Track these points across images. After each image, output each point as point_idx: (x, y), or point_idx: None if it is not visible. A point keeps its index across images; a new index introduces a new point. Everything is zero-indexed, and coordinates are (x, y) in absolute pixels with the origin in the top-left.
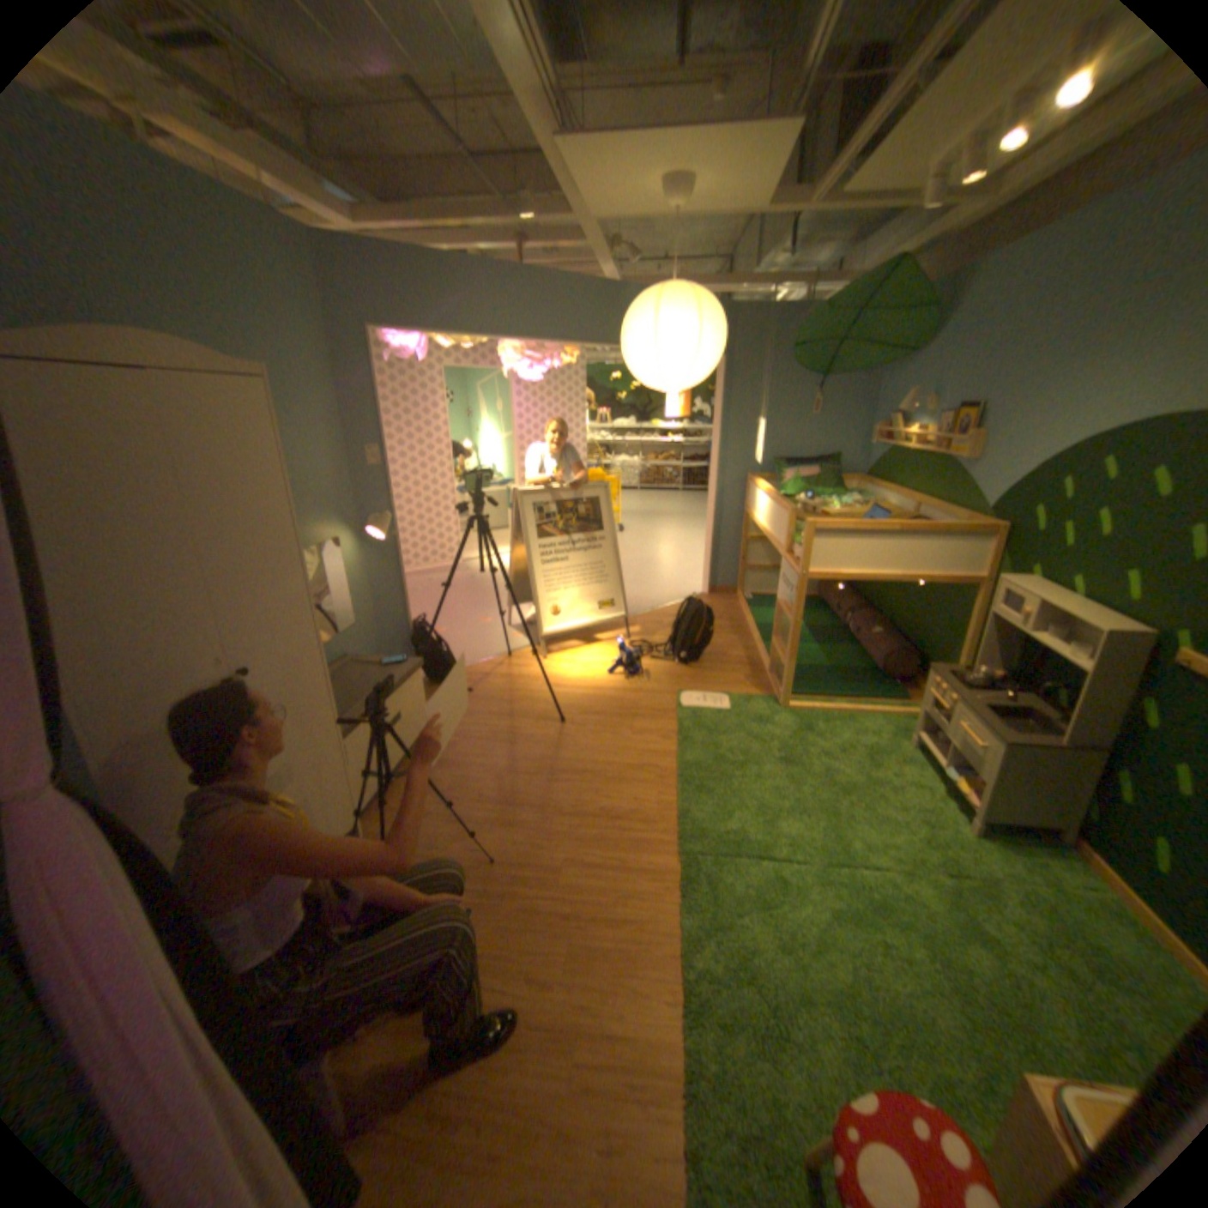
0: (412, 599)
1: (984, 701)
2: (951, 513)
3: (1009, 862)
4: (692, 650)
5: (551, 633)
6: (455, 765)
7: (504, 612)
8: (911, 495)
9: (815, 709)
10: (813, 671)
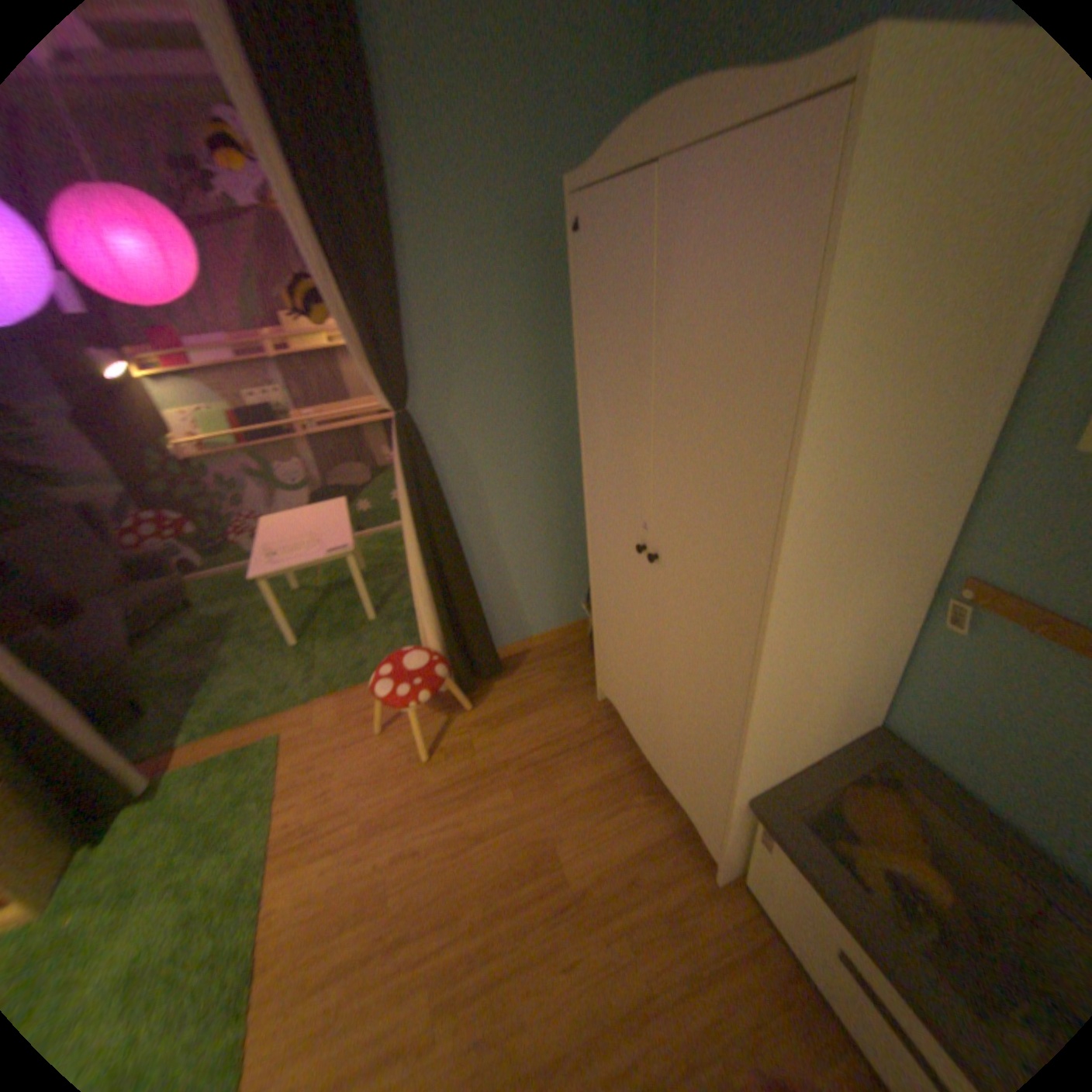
0: None
1: None
2: None
3: None
4: None
5: None
6: None
7: None
8: None
9: None
10: None
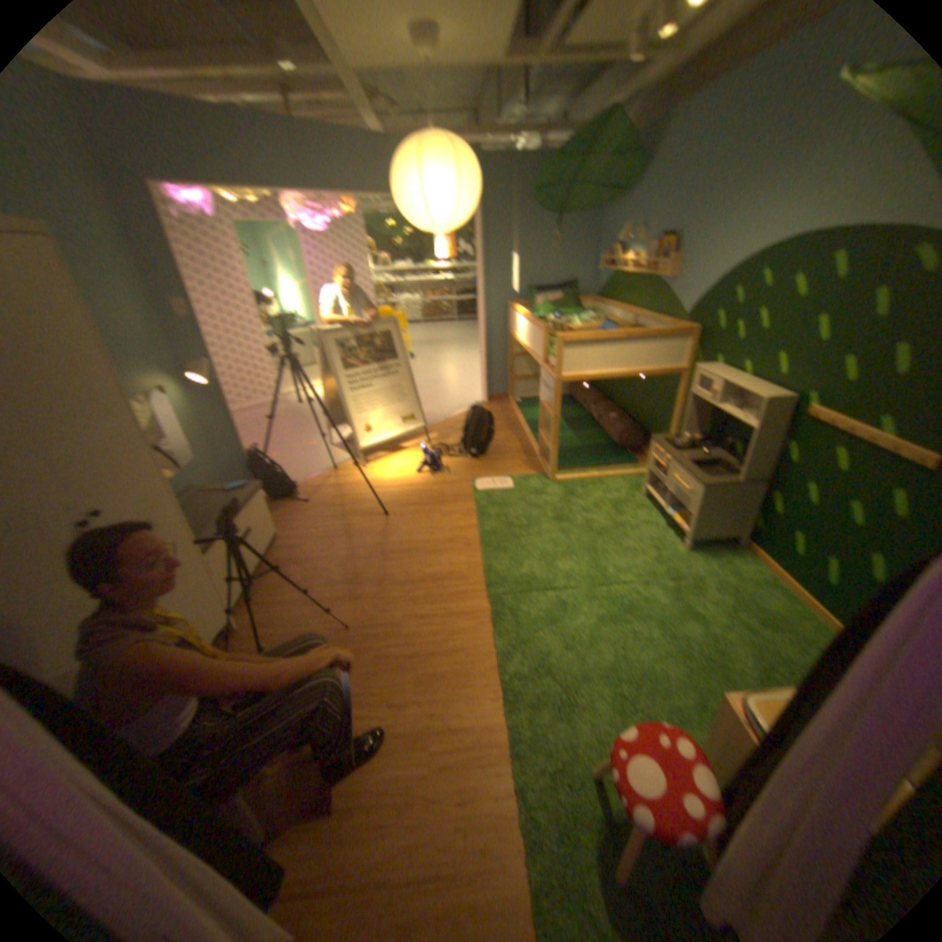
0: (244, 433)
1: (689, 458)
2: (660, 322)
3: (708, 564)
4: (481, 448)
5: (368, 448)
6: (305, 562)
7: (326, 435)
8: (631, 310)
9: (574, 480)
10: (571, 452)
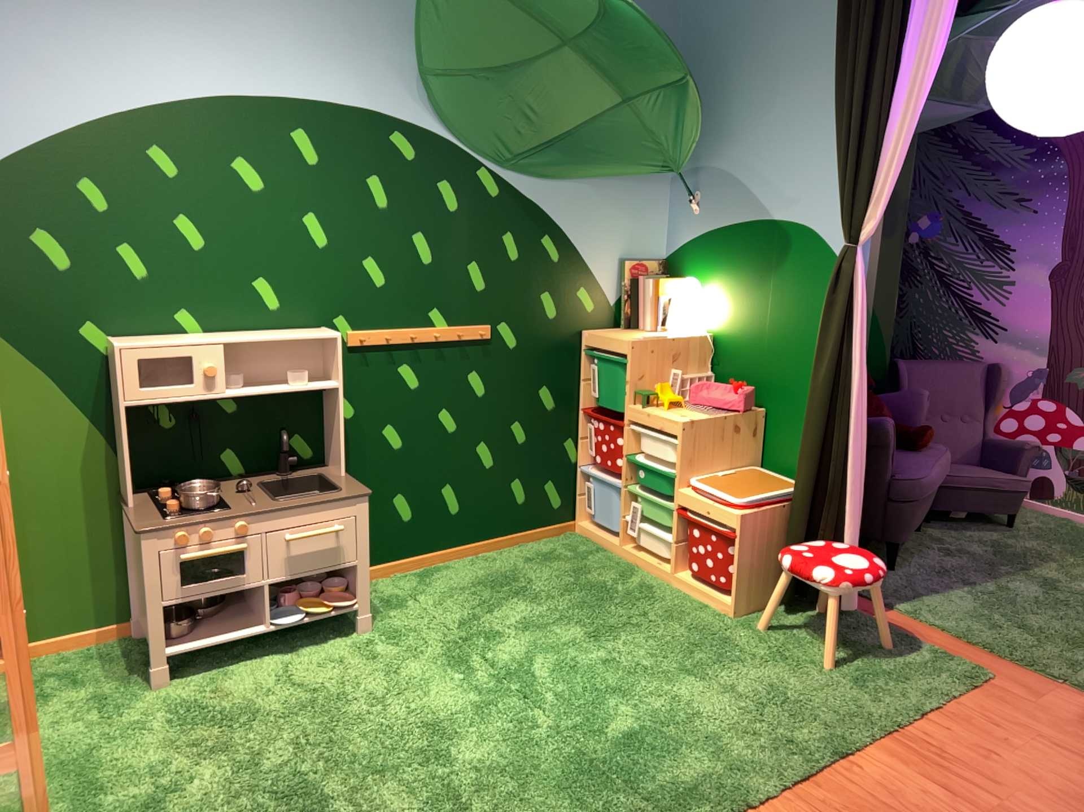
0: None
1: (258, 501)
2: None
3: (392, 616)
4: None
5: None
6: None
7: None
8: None
9: None
10: None
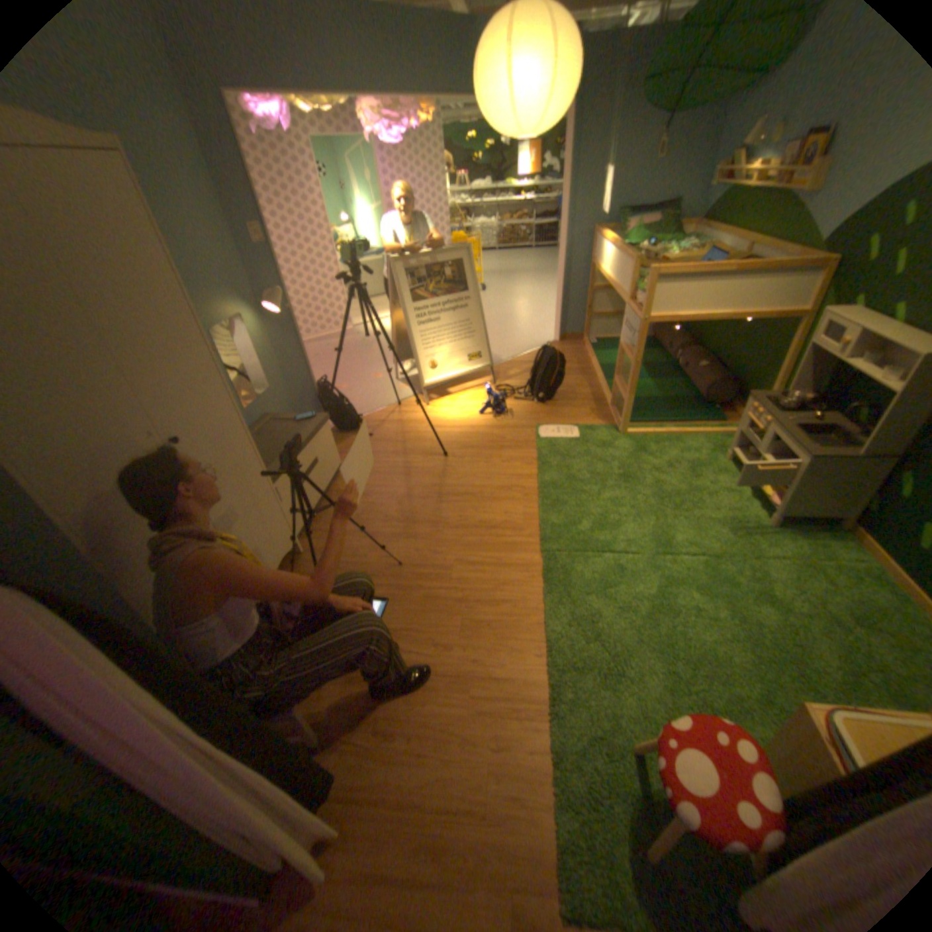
0: (315, 362)
1: (794, 421)
2: (783, 250)
3: (797, 544)
4: (547, 391)
5: (430, 384)
6: (364, 494)
7: (391, 369)
8: (745, 235)
9: (647, 434)
10: (646, 402)
